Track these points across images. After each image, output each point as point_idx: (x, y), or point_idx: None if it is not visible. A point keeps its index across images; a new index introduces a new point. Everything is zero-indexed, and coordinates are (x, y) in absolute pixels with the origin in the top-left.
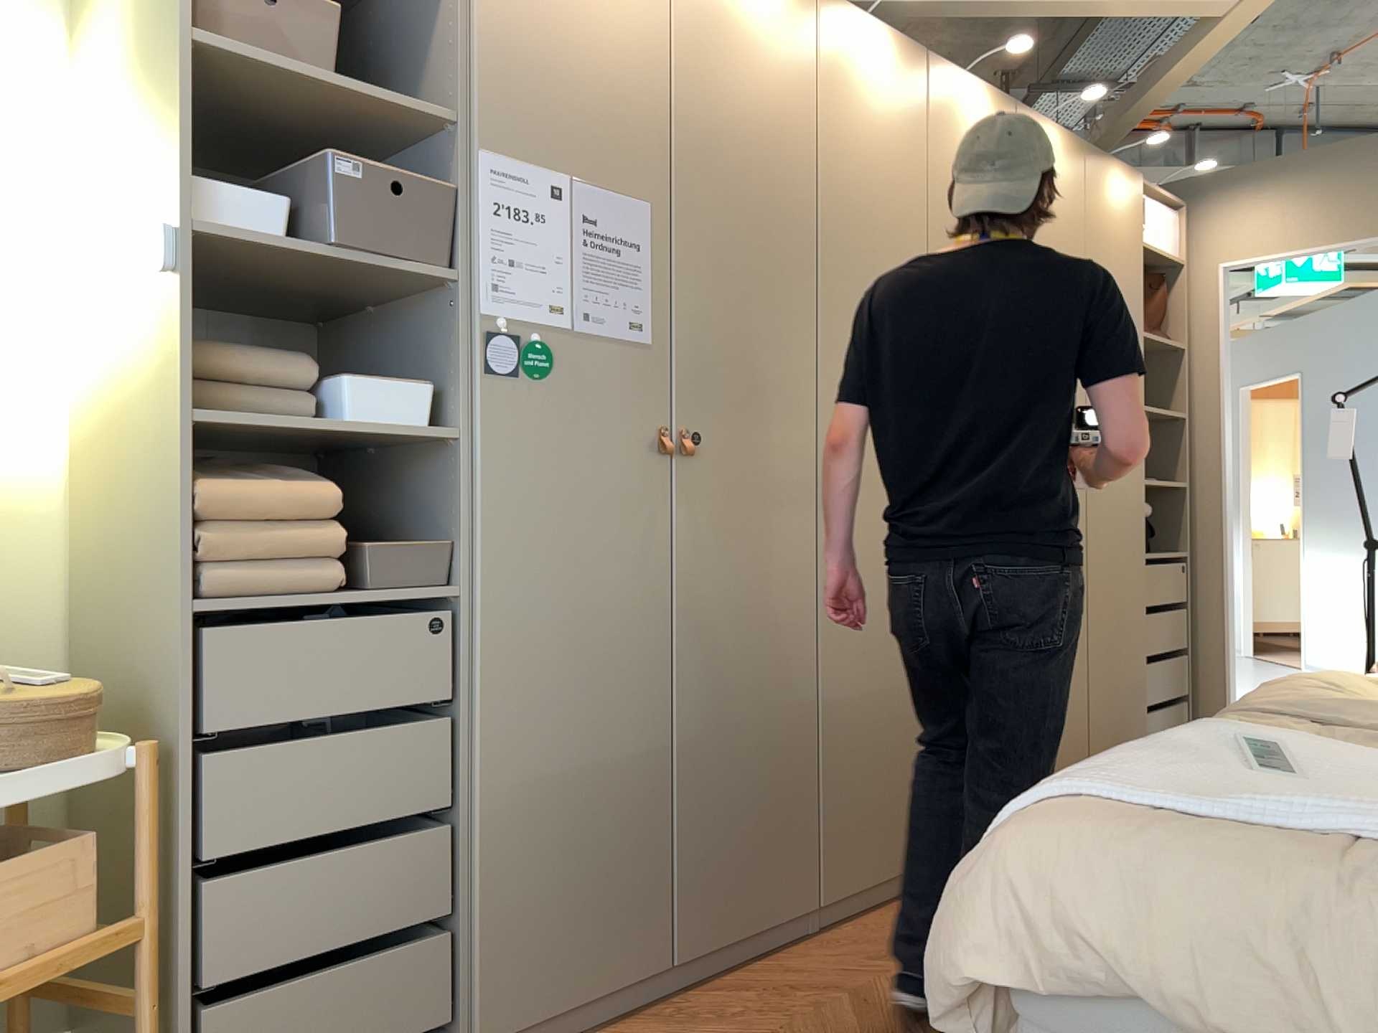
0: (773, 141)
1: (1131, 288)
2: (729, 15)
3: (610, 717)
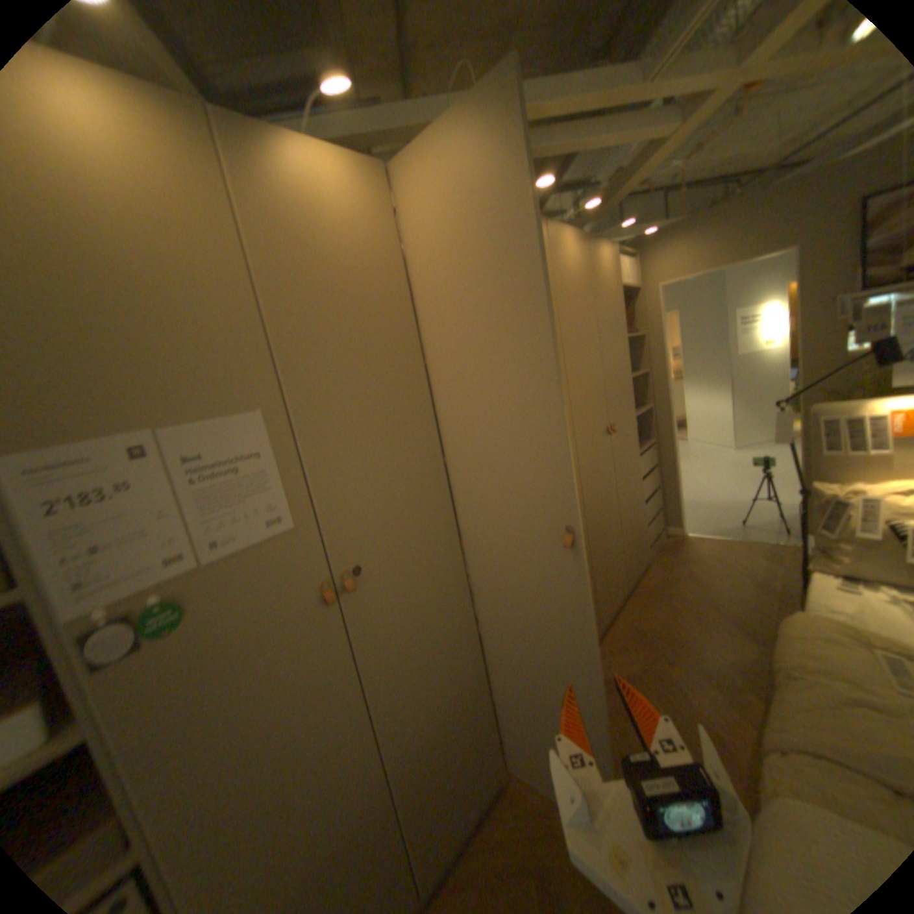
0: (370, 312)
1: (613, 310)
2: (301, 213)
3: (329, 812)
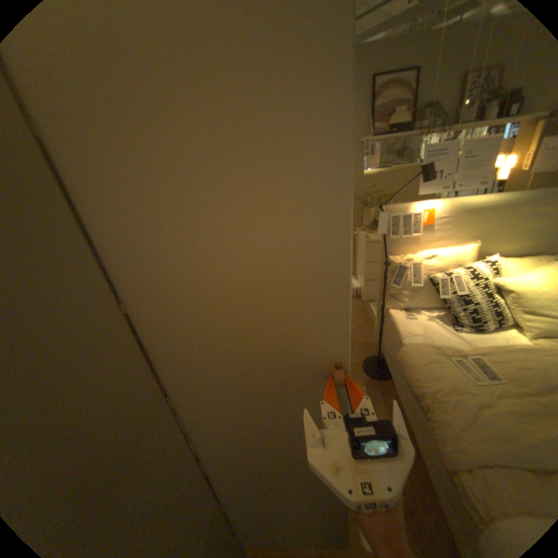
0: None
1: None
2: None
3: None
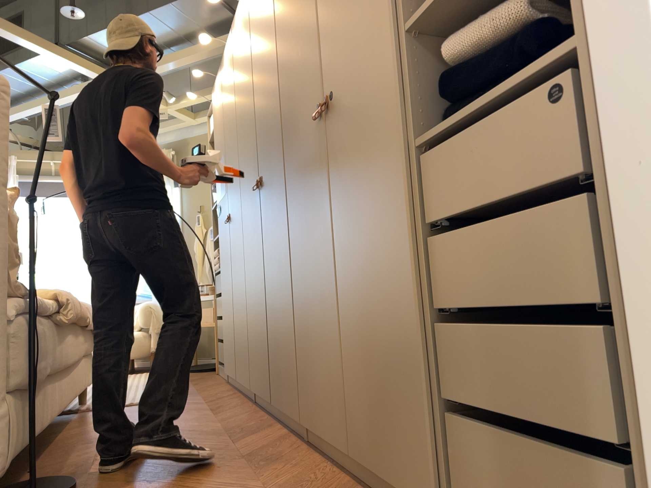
0: (233, 106)
1: None
2: (228, 82)
3: (231, 298)
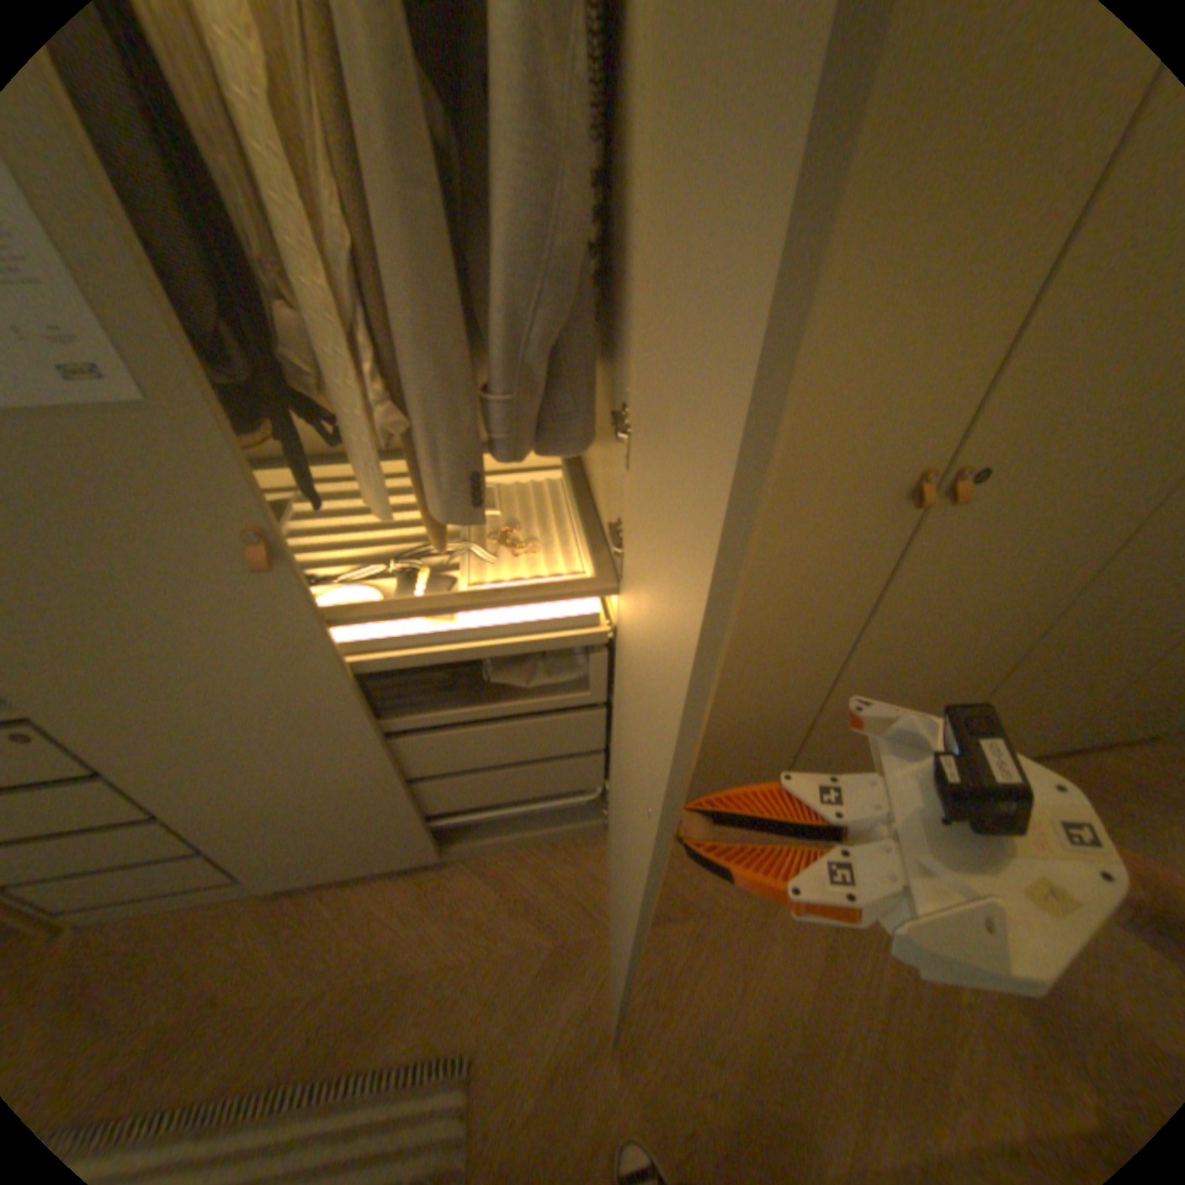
0: None
1: None
2: None
3: (304, 774)
